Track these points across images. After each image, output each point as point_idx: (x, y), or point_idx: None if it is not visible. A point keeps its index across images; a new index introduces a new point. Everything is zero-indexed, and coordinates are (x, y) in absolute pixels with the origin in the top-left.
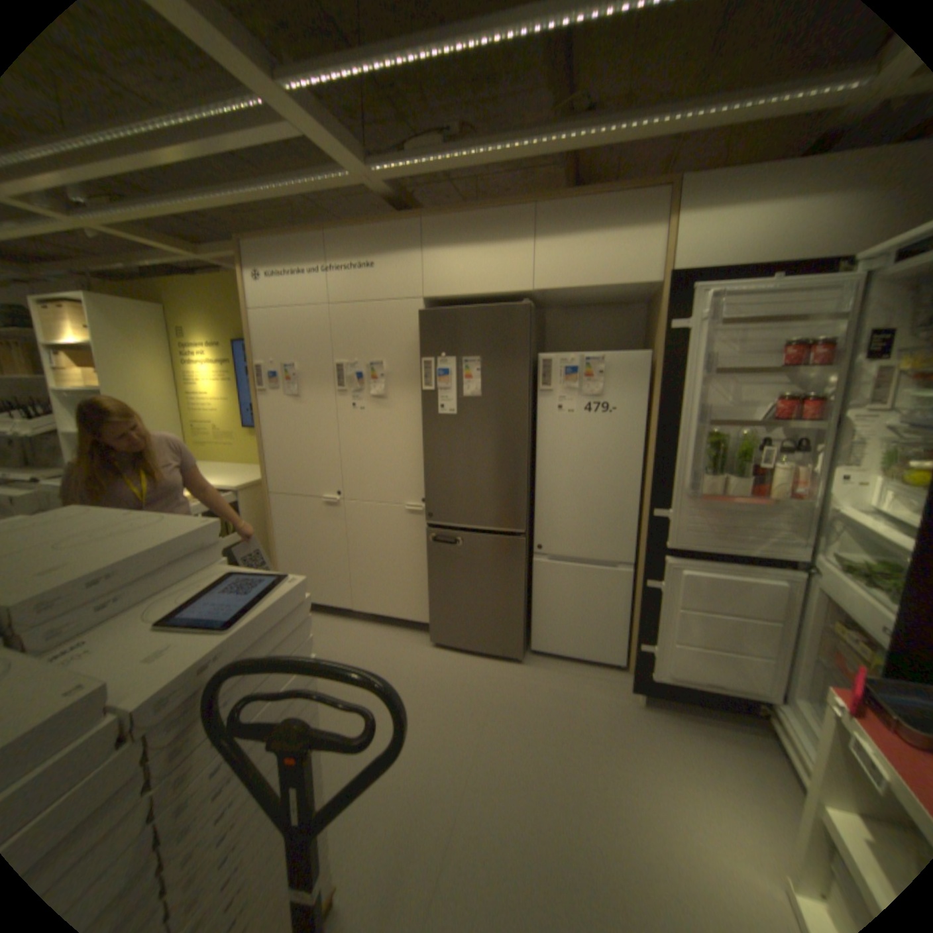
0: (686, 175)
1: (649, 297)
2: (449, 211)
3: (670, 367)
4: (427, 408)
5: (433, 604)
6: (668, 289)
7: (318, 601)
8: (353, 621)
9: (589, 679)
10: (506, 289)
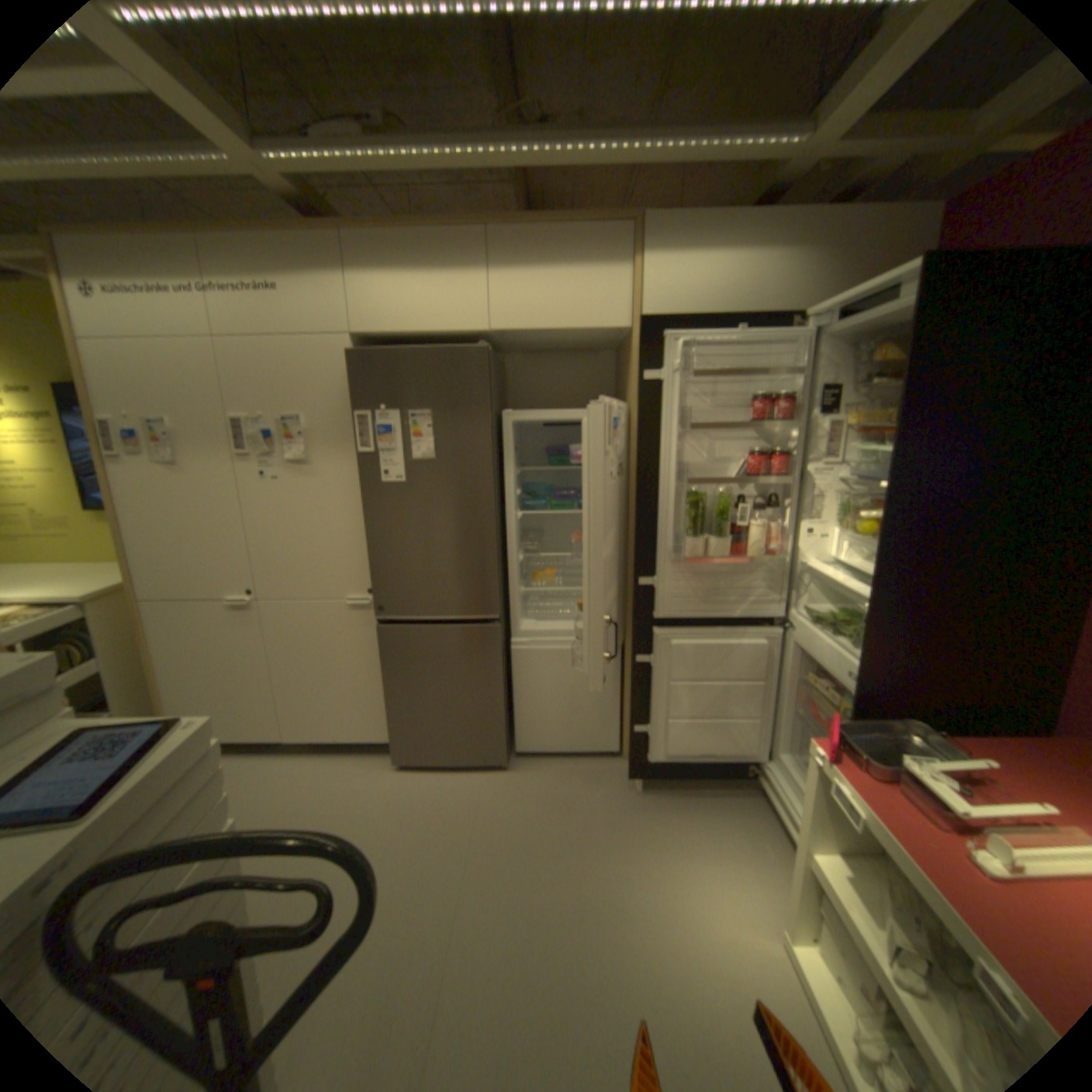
0: (648, 212)
1: (617, 345)
2: (378, 225)
3: (645, 423)
4: (366, 475)
5: (393, 718)
6: (637, 337)
7: (230, 740)
8: (284, 758)
9: (582, 773)
10: (458, 328)
